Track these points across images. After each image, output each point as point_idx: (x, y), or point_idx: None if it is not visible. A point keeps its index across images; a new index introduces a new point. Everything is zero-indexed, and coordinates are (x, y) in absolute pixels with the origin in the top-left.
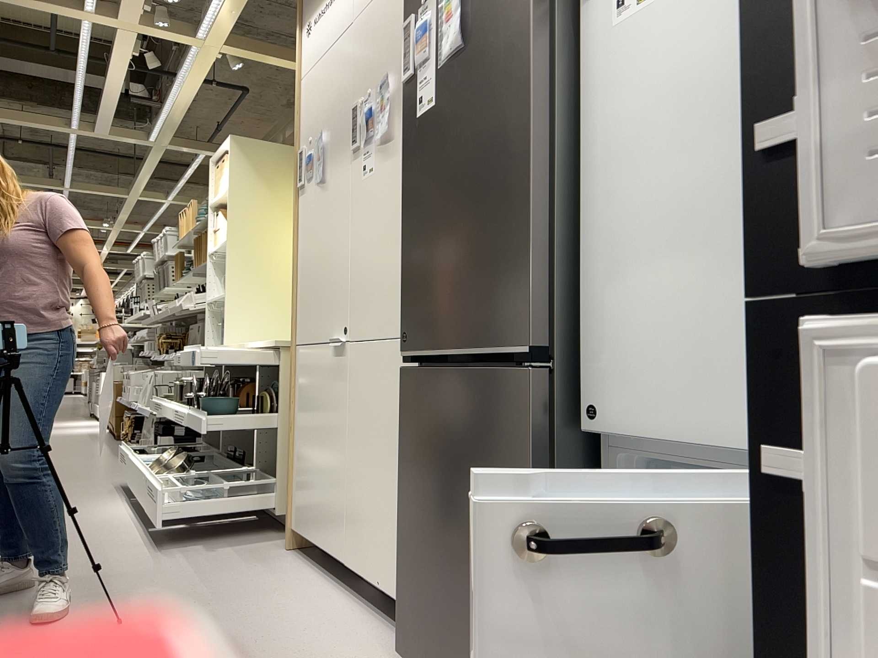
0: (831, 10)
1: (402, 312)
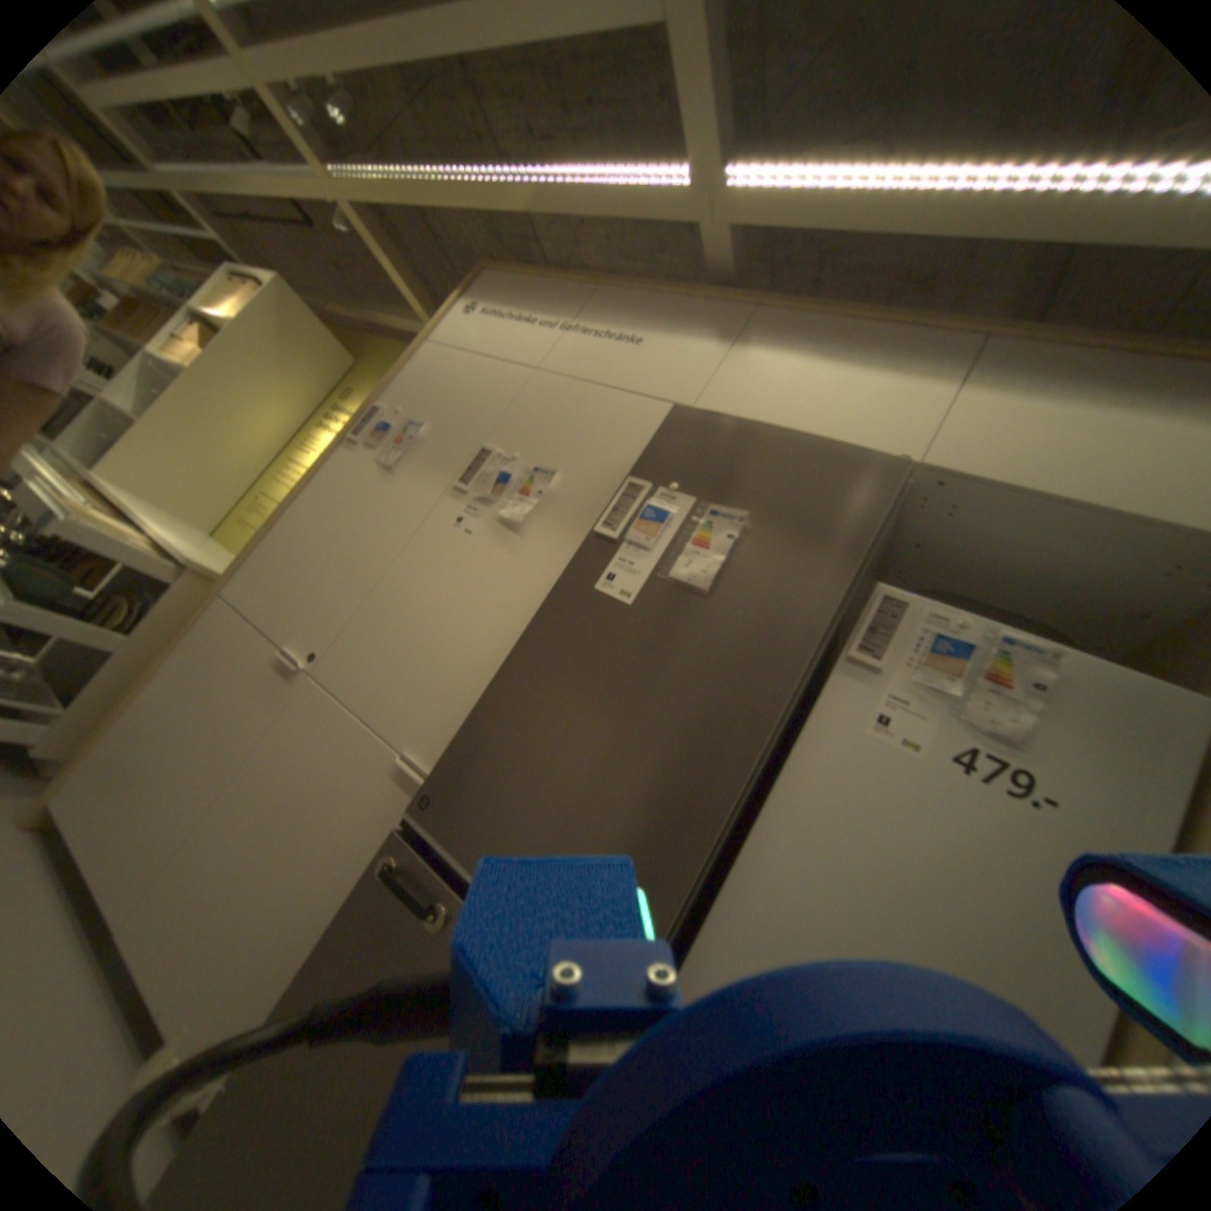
0: None
1: (438, 767)
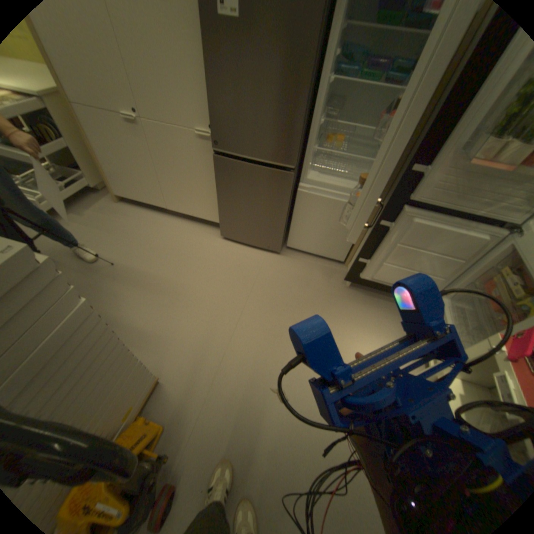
0: (443, 154)
1: (210, 129)
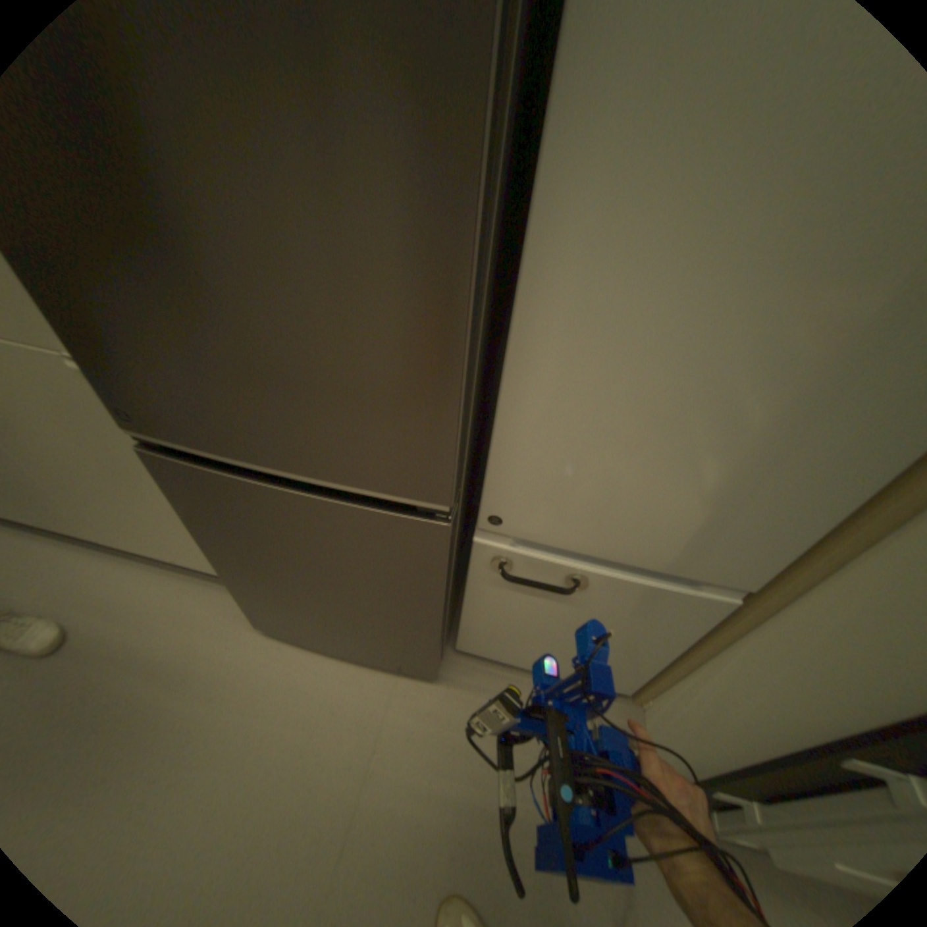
0: None
1: (84, 368)
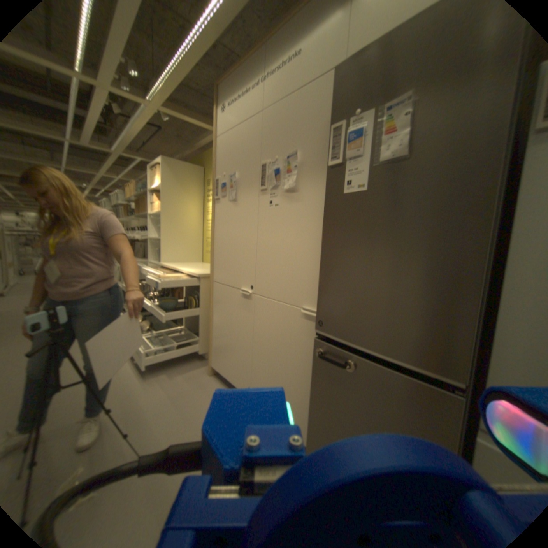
0: None
1: (317, 306)
